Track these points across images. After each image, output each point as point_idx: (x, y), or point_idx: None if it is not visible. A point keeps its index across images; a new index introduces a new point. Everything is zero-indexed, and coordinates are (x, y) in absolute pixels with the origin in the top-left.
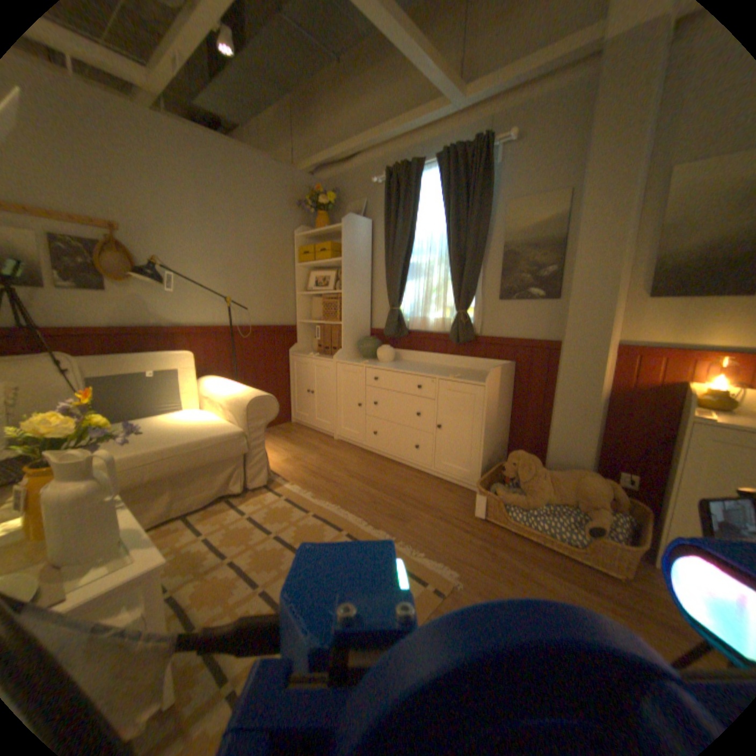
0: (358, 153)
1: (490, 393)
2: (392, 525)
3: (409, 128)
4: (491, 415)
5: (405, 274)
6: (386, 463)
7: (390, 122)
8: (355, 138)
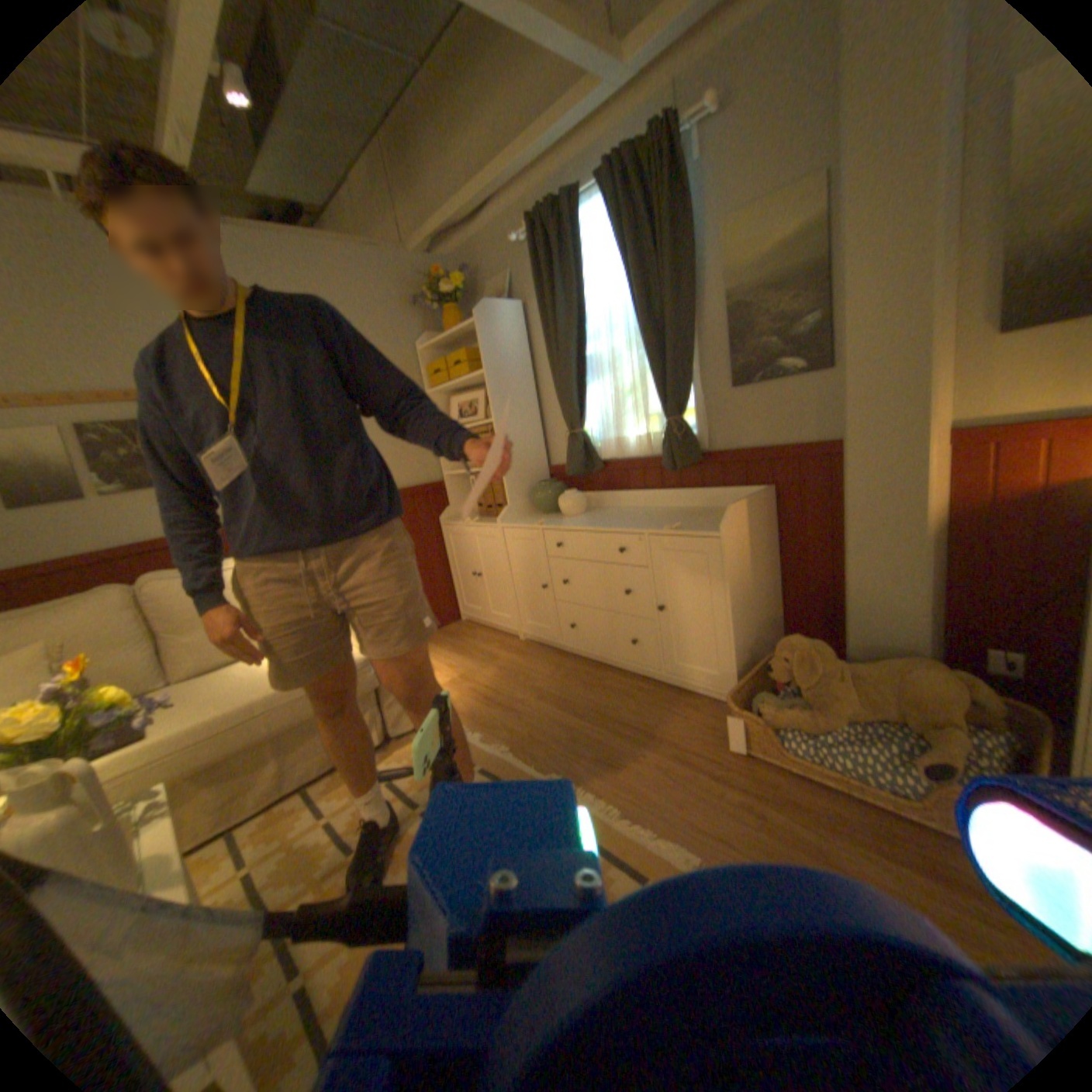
0: (486, 201)
1: (733, 547)
2: (598, 777)
3: (550, 141)
4: (742, 580)
5: (582, 375)
6: (595, 669)
7: (520, 141)
8: (476, 180)
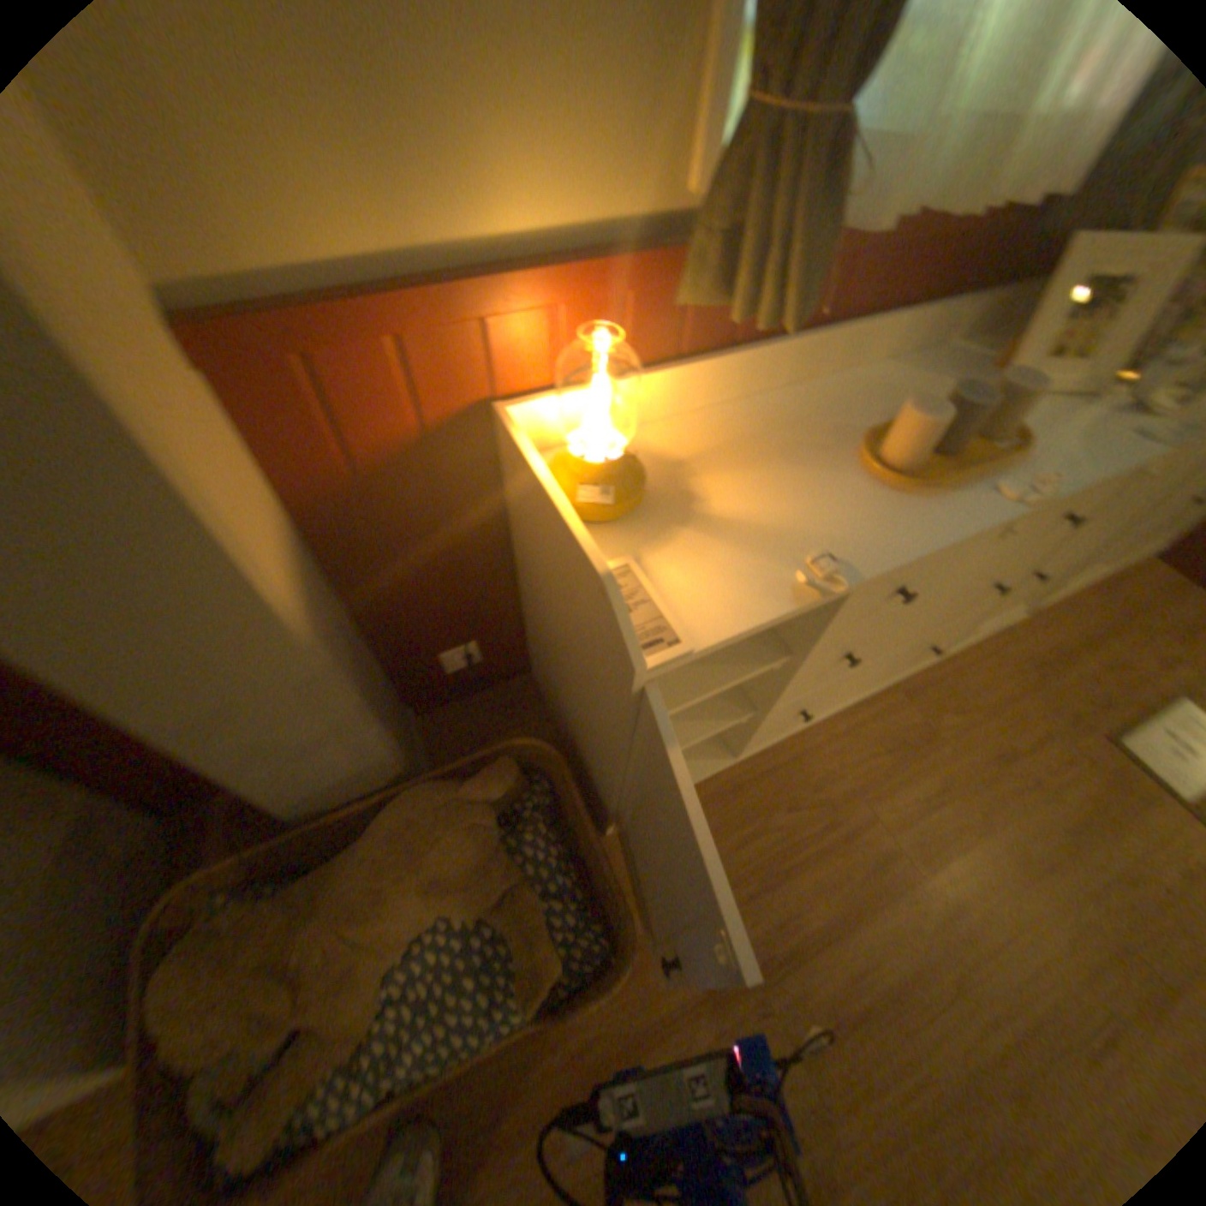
0: None
1: None
2: None
3: None
4: None
5: None
6: None
7: None
8: None
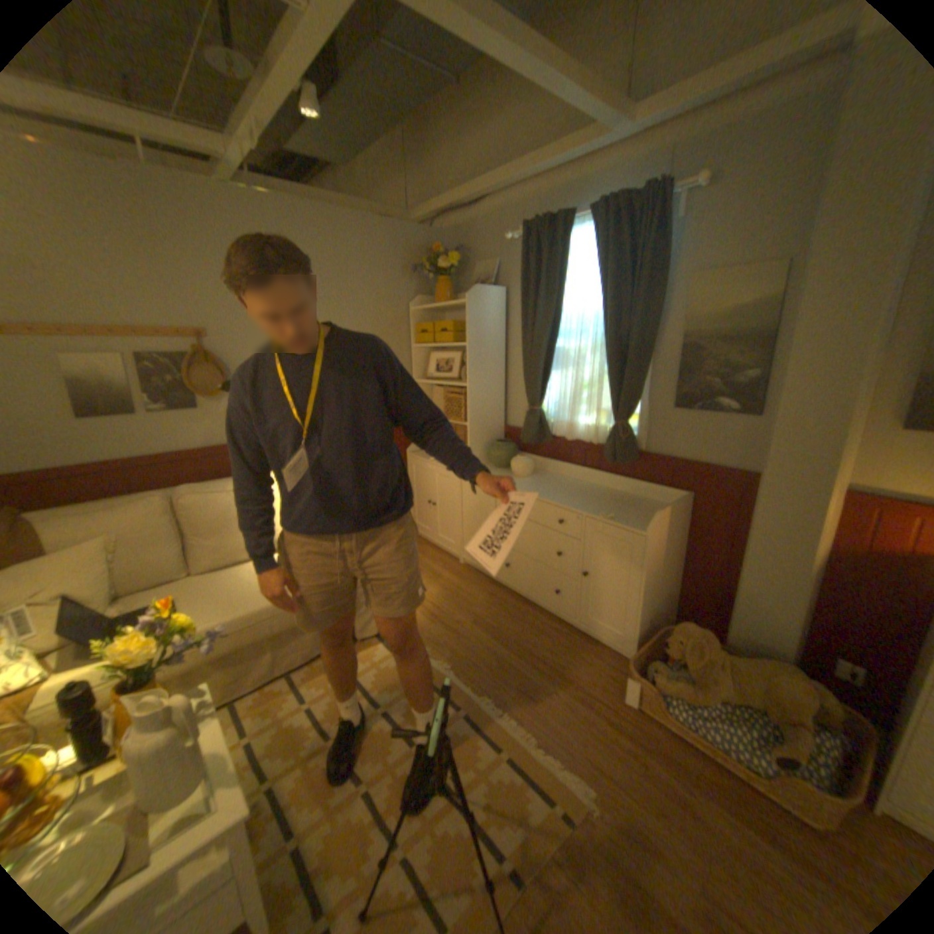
0: (488, 195)
1: (654, 545)
2: (520, 707)
3: (554, 164)
4: (655, 569)
5: (548, 364)
6: (520, 604)
7: (528, 158)
8: (483, 179)
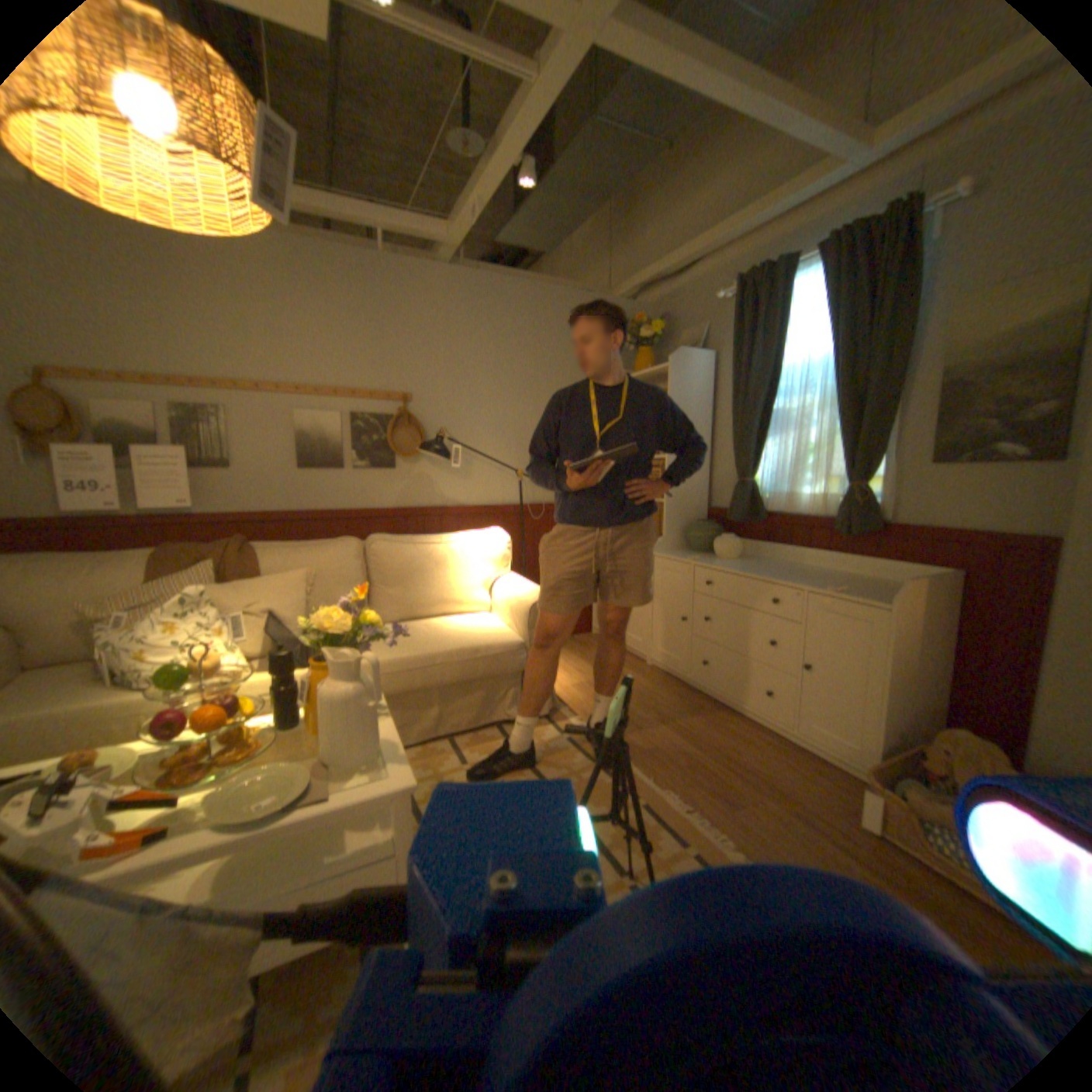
0: (700, 259)
1: (905, 624)
2: (715, 809)
3: (778, 211)
4: (908, 660)
5: (765, 427)
6: (720, 712)
7: (747, 210)
8: (695, 241)
